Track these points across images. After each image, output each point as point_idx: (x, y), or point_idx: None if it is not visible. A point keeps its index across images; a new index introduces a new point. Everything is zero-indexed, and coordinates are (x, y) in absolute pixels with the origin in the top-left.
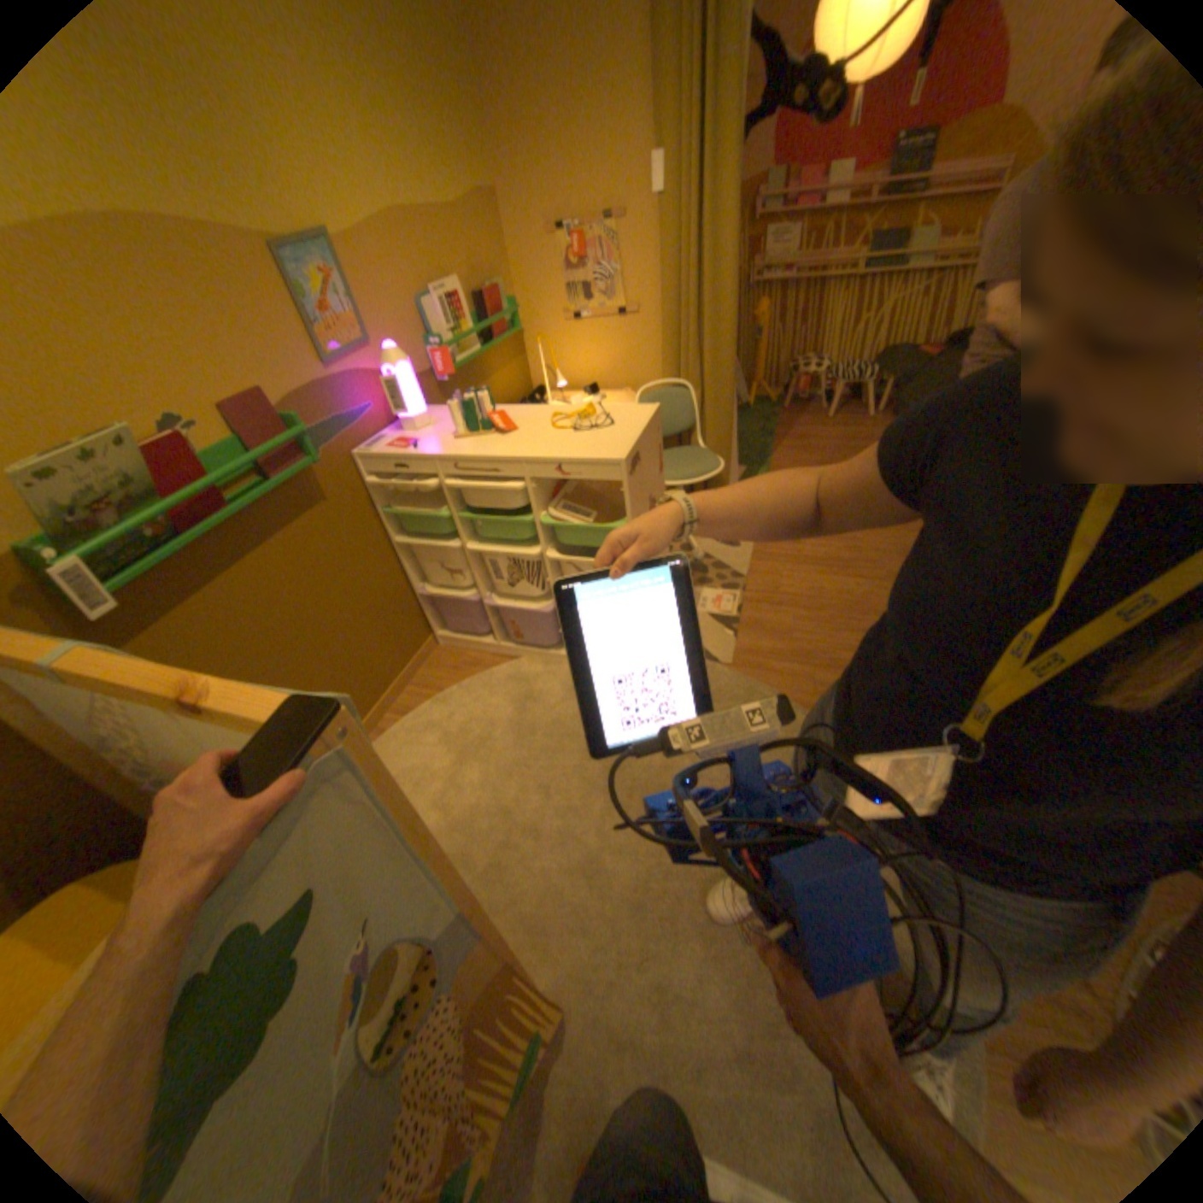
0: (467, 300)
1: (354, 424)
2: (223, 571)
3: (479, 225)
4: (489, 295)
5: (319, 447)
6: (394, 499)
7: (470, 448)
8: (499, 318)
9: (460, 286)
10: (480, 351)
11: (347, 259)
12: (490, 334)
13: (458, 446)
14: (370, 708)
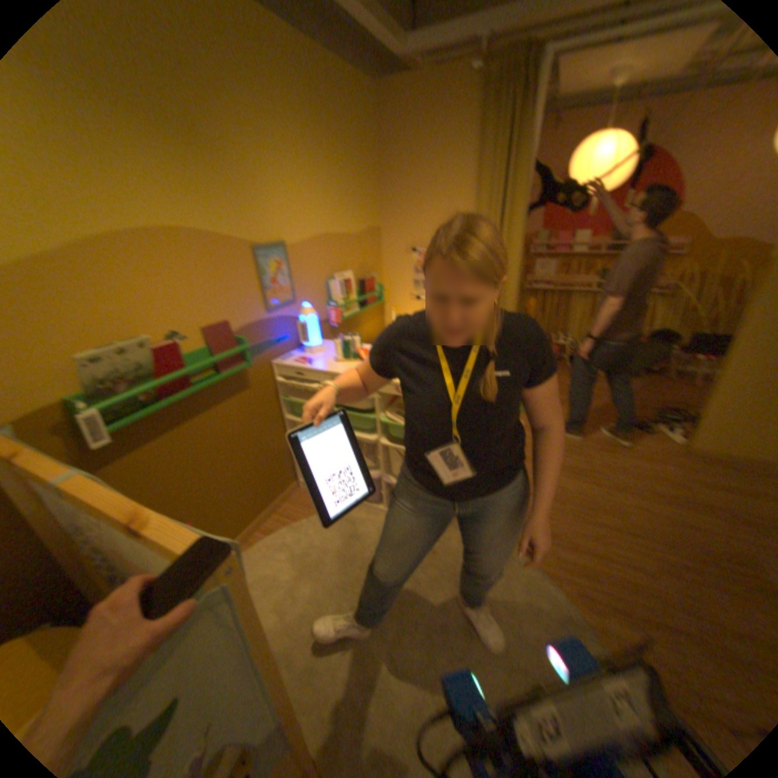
0: (357, 284)
1: (279, 347)
2: (181, 426)
3: (370, 246)
4: (370, 283)
5: (255, 358)
6: (292, 393)
7: (345, 369)
8: (373, 295)
9: (354, 276)
10: (359, 312)
11: (295, 259)
12: (366, 303)
13: (337, 367)
14: (248, 527)
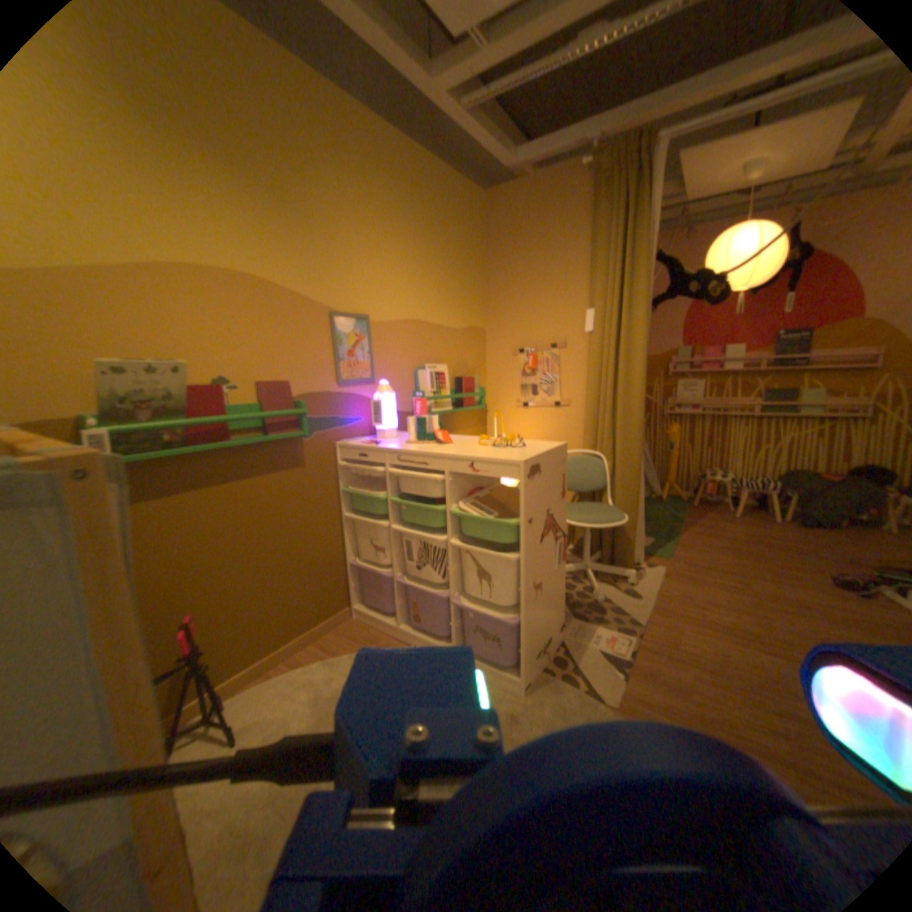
0: (451, 381)
1: (345, 427)
2: (207, 487)
3: (471, 345)
4: (466, 381)
5: (315, 432)
6: (355, 484)
7: (414, 447)
8: (470, 396)
9: (449, 372)
10: (451, 410)
11: (377, 336)
12: (461, 403)
13: (406, 446)
14: (271, 652)
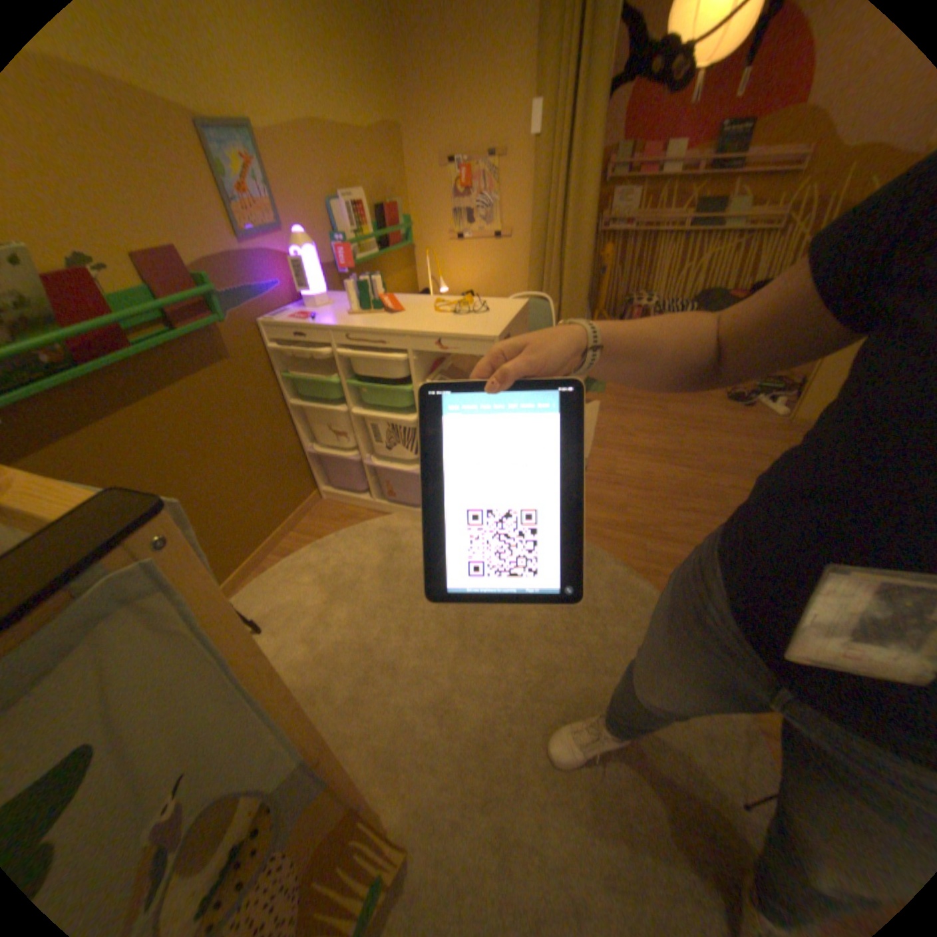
0: (371, 212)
1: (262, 297)
2: (123, 408)
3: (386, 153)
4: (389, 210)
5: (228, 311)
6: (292, 367)
7: (362, 322)
8: (396, 230)
9: (366, 199)
10: (378, 254)
11: (268, 153)
12: (387, 242)
13: (351, 320)
14: (255, 548)
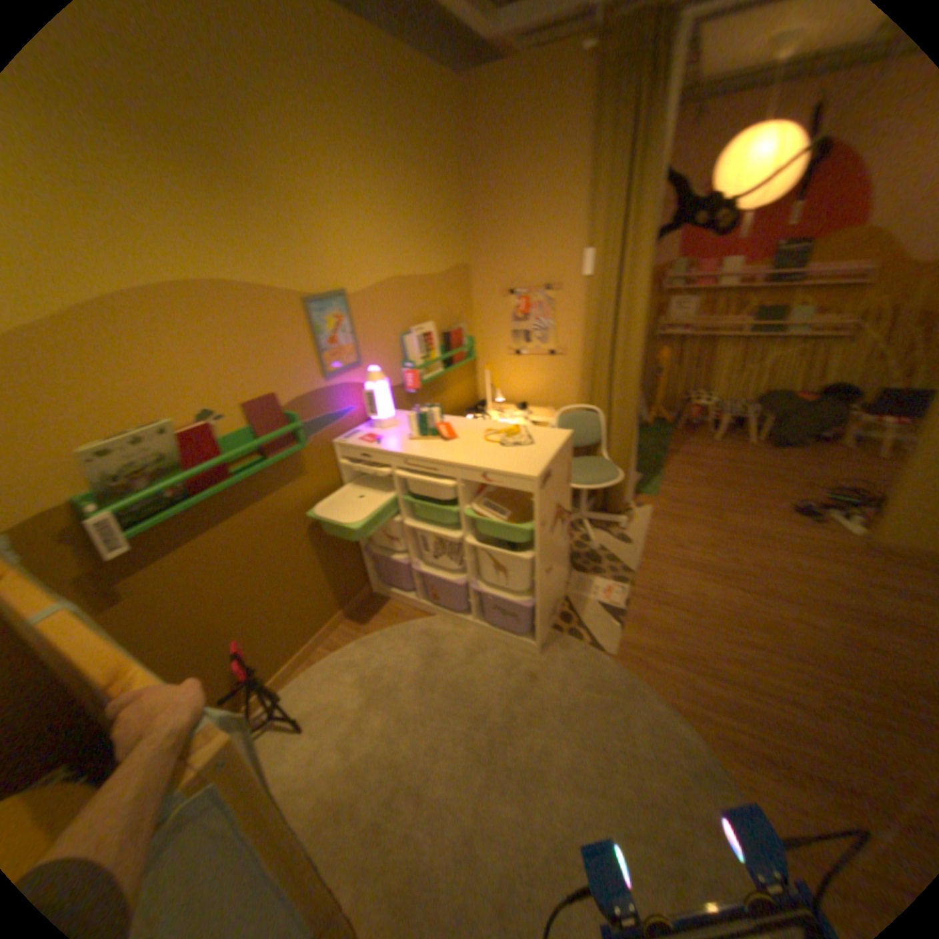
0: (438, 337)
1: (338, 420)
2: (216, 524)
3: (454, 288)
4: (454, 335)
5: (308, 436)
6: (357, 476)
7: (418, 448)
8: (459, 350)
9: (434, 328)
10: (441, 372)
11: (355, 310)
12: (450, 360)
13: (409, 446)
14: (306, 640)
